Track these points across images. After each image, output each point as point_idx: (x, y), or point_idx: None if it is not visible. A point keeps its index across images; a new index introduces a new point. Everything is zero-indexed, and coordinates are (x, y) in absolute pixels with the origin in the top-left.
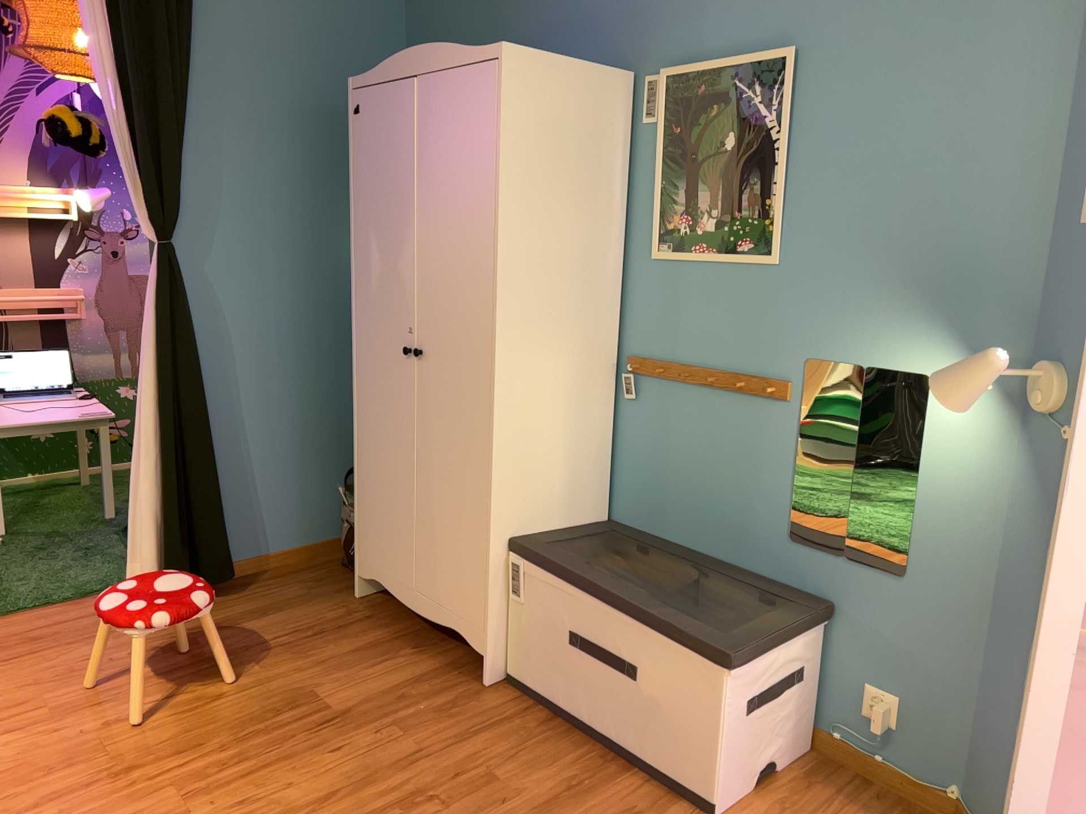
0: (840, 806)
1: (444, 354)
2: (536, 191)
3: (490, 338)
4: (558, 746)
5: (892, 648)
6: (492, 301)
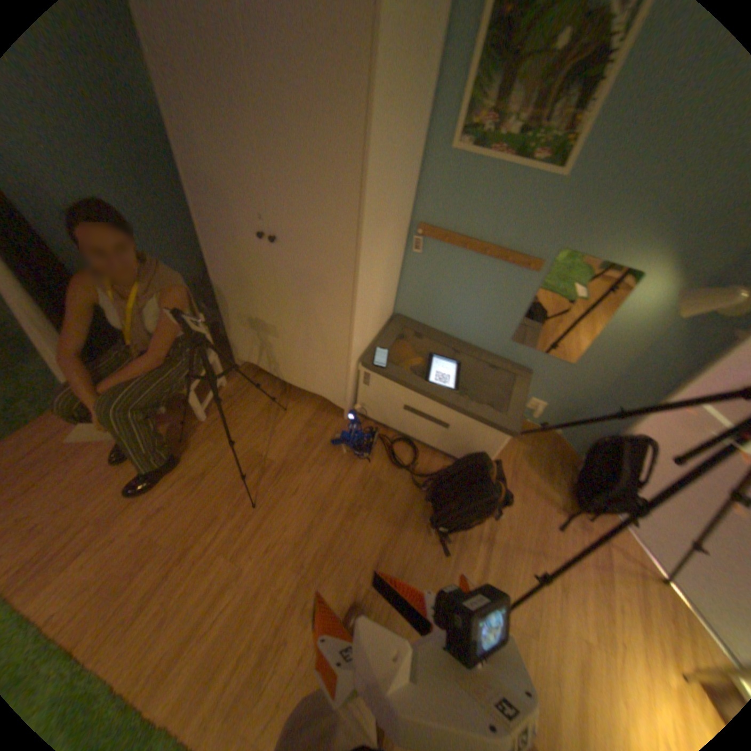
0: (517, 447)
1: (287, 233)
2: (395, 93)
3: (357, 247)
4: (398, 450)
5: (552, 389)
6: (359, 217)
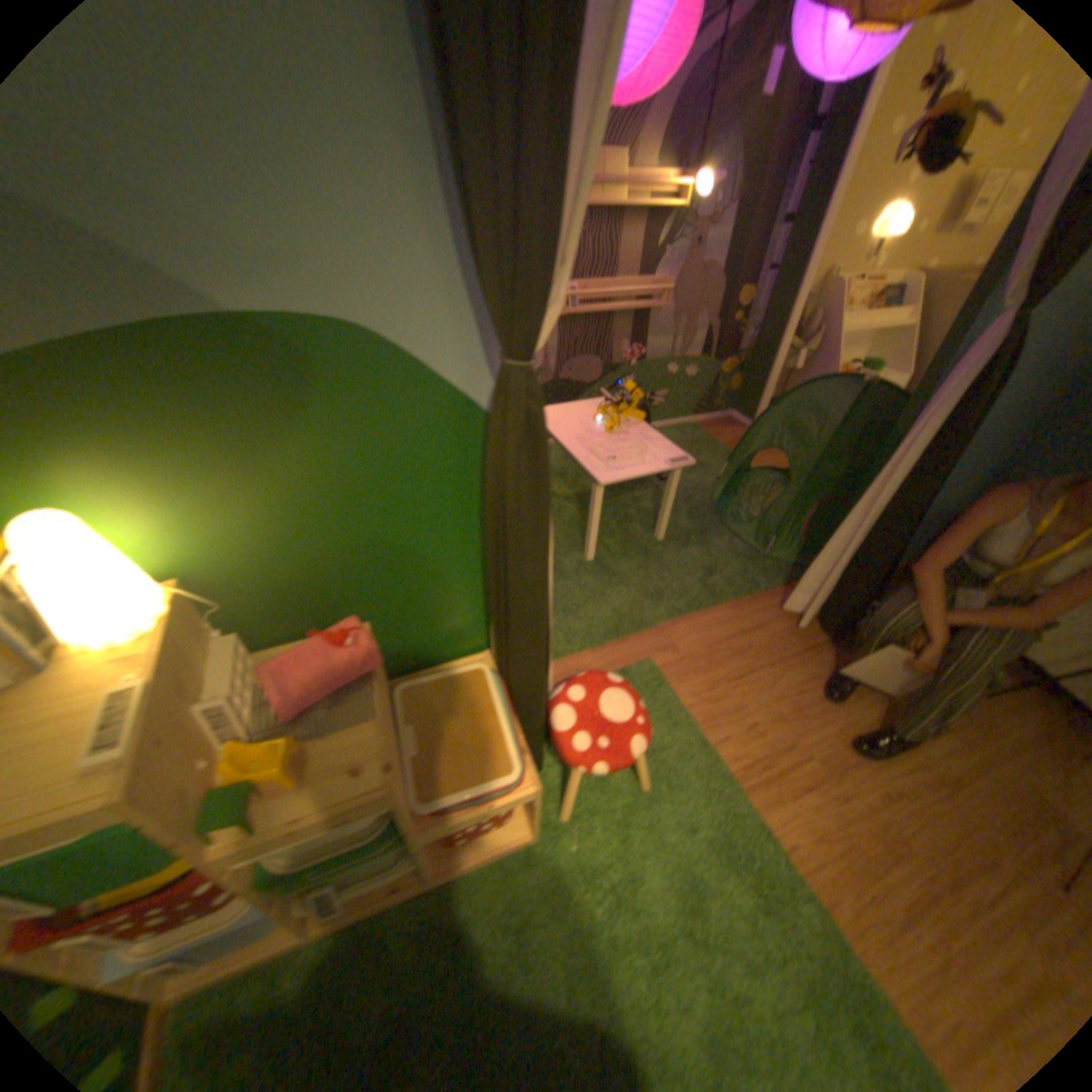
0: None
1: None
2: None
3: None
4: None
5: None
6: None
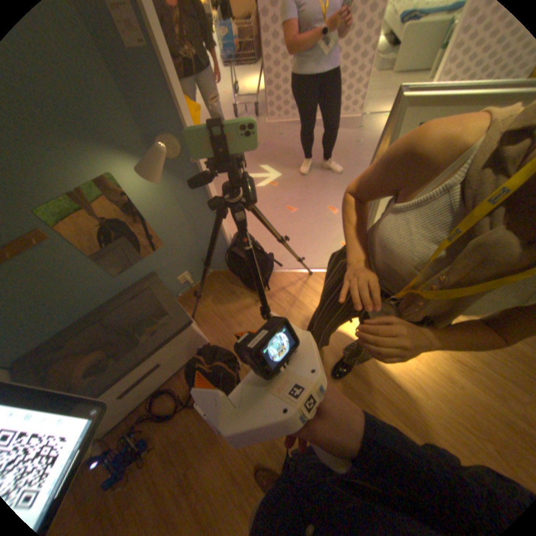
0: (206, 304)
1: None
2: None
3: None
4: (157, 408)
5: (176, 264)
6: None
